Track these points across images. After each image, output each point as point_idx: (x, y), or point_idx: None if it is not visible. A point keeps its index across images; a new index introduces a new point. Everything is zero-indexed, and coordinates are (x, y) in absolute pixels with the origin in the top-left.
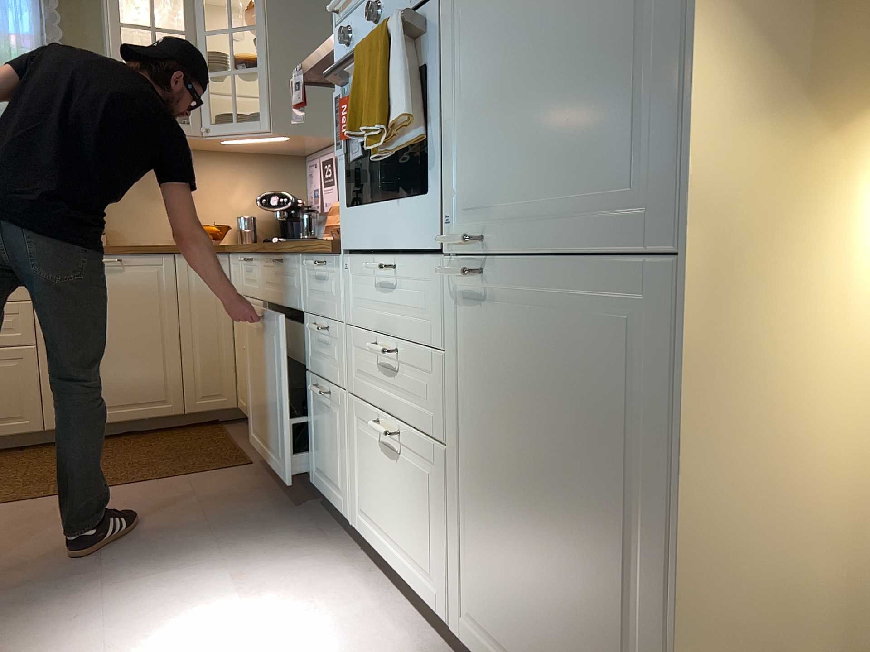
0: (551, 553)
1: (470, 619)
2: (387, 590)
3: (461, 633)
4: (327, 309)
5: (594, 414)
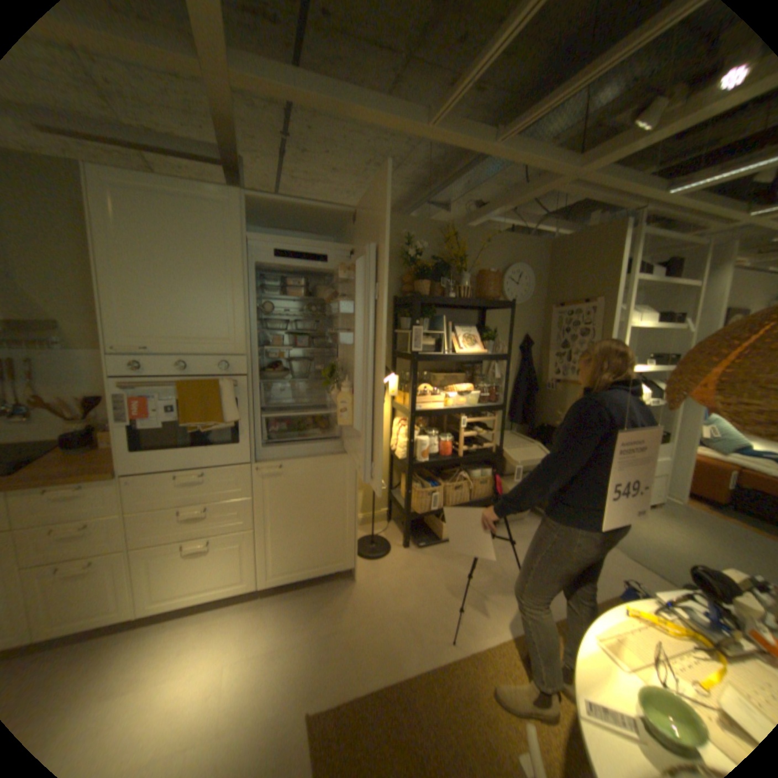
0: (311, 531)
1: (268, 576)
2: (180, 622)
3: (262, 585)
4: (83, 515)
5: (328, 490)
